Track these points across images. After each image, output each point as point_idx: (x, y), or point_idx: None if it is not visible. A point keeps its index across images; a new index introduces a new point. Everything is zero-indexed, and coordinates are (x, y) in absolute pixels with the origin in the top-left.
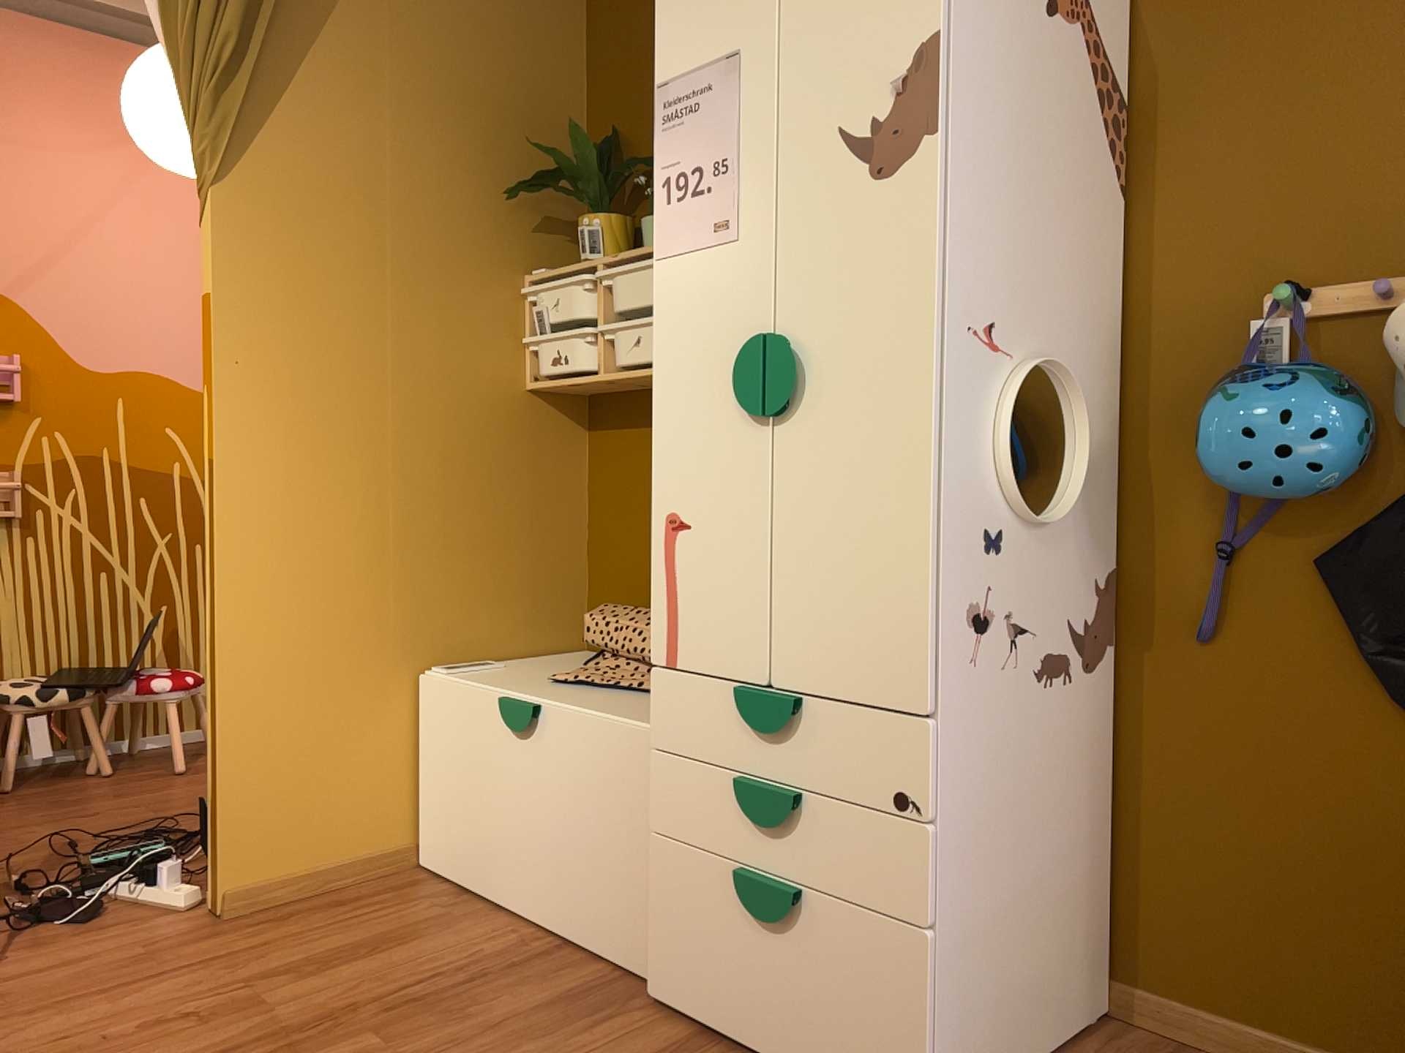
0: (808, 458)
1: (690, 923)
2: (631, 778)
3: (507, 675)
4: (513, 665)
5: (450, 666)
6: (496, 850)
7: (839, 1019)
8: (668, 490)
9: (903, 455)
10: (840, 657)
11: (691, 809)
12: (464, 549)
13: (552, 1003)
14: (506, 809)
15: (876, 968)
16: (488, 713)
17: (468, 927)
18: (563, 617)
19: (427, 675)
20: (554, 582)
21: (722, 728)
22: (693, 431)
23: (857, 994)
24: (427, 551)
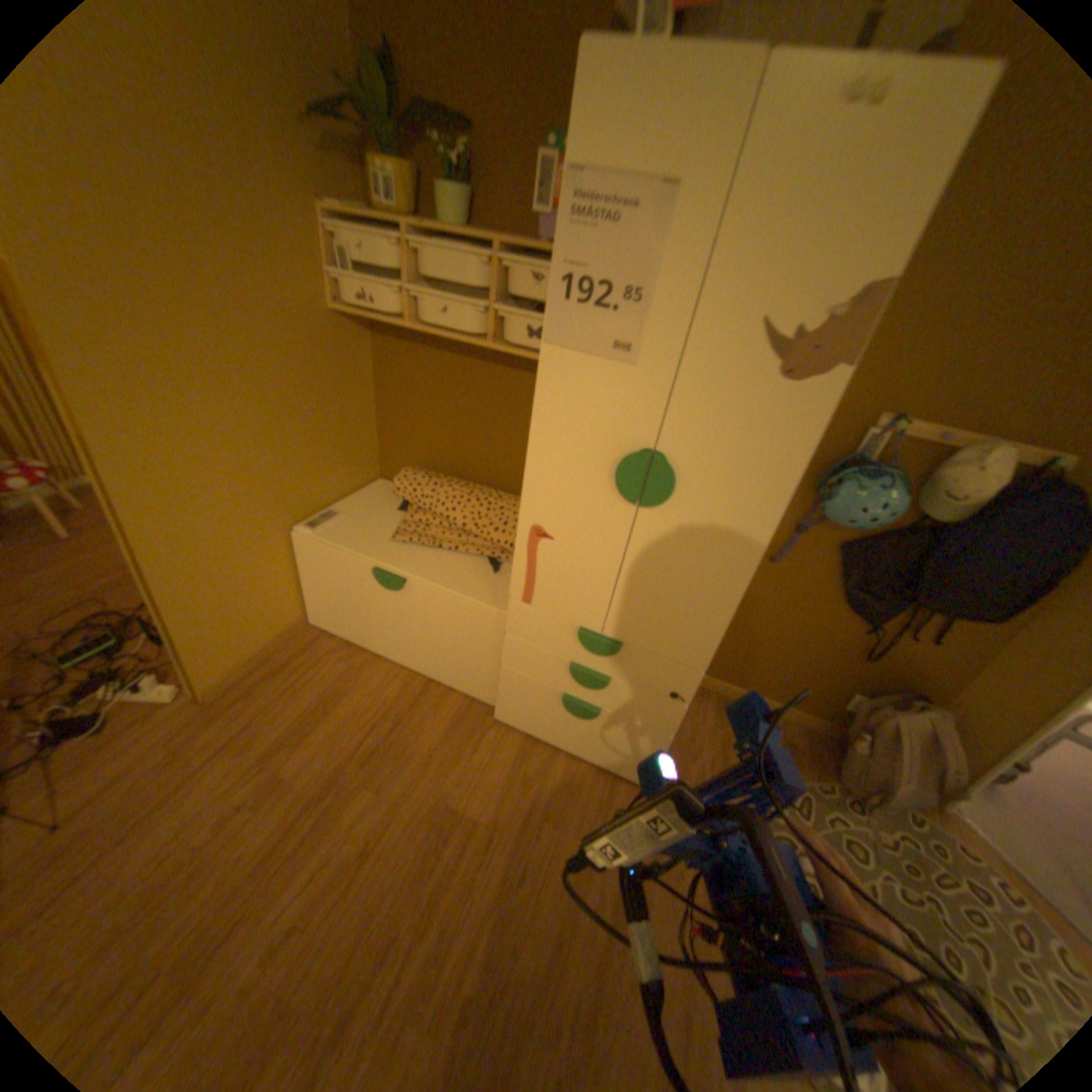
0: (659, 535)
1: (527, 703)
2: (482, 630)
3: (359, 532)
4: (352, 512)
5: (314, 523)
6: (376, 633)
7: (612, 750)
8: (536, 513)
9: (733, 559)
10: (654, 634)
11: (534, 664)
12: (306, 444)
13: (449, 733)
14: (382, 618)
15: (638, 741)
16: (363, 572)
17: (371, 677)
18: (369, 464)
19: (301, 535)
20: (362, 445)
21: (561, 639)
22: (565, 486)
23: (625, 746)
24: (283, 454)
